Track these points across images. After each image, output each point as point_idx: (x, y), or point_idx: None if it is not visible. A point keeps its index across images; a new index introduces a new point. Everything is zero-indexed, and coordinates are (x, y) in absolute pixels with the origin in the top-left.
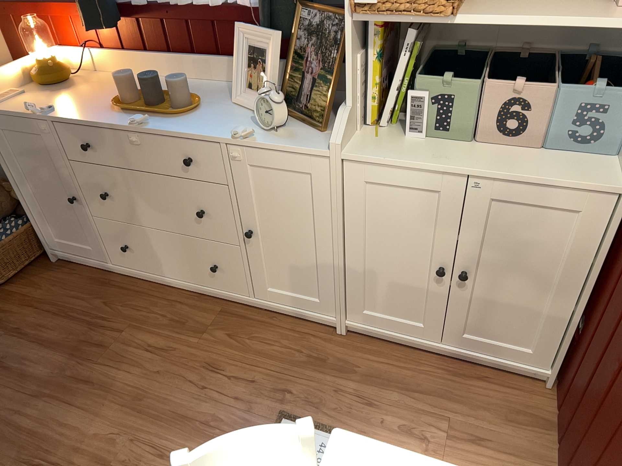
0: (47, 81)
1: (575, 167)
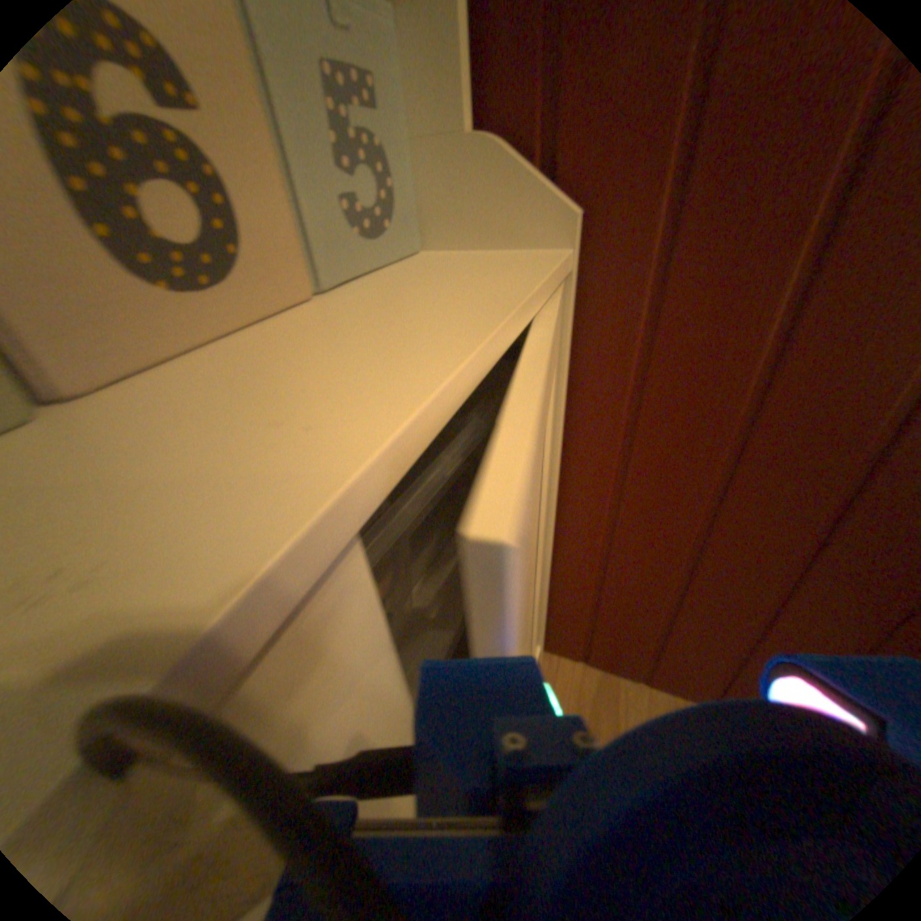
0: None
1: (447, 272)
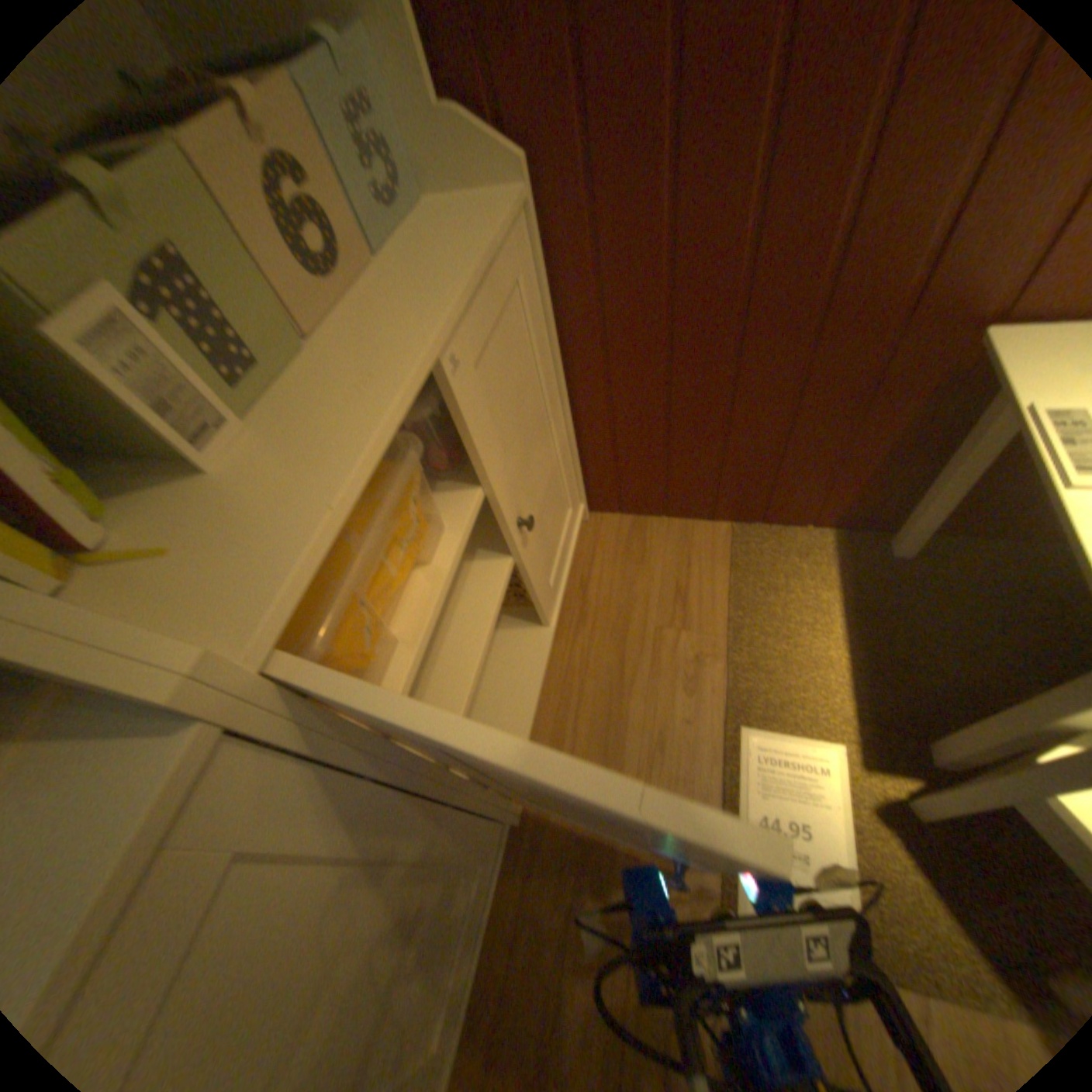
0: None
1: (443, 219)
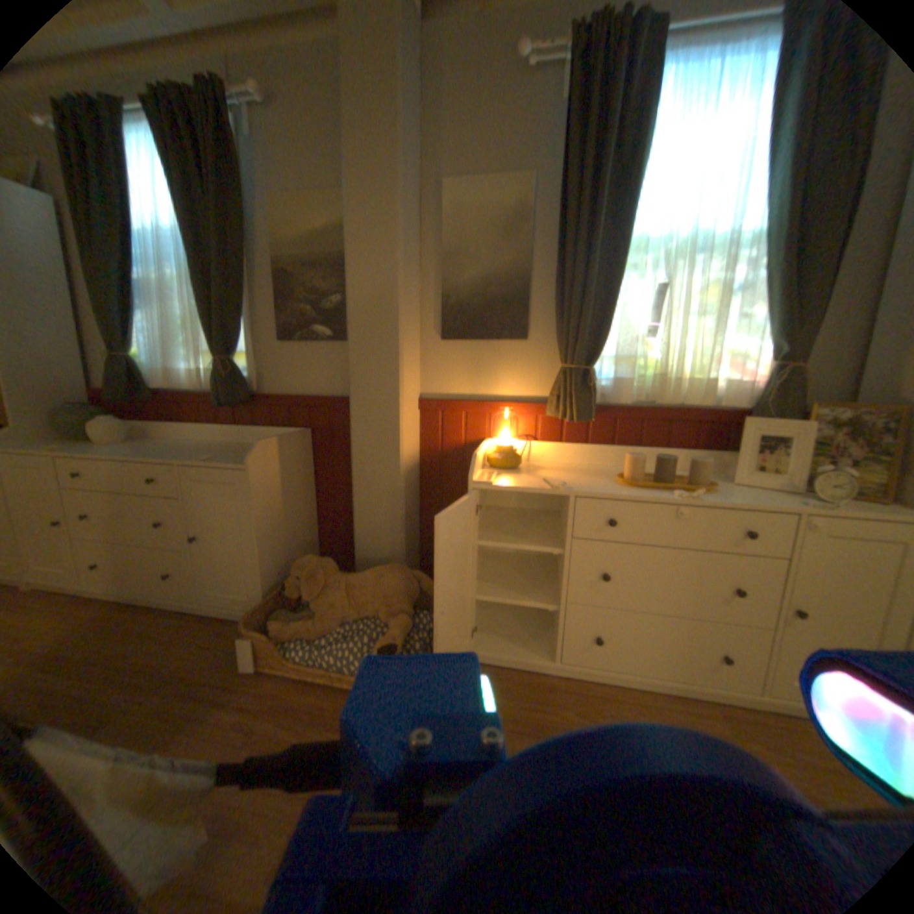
0: (503, 460)
1: None
